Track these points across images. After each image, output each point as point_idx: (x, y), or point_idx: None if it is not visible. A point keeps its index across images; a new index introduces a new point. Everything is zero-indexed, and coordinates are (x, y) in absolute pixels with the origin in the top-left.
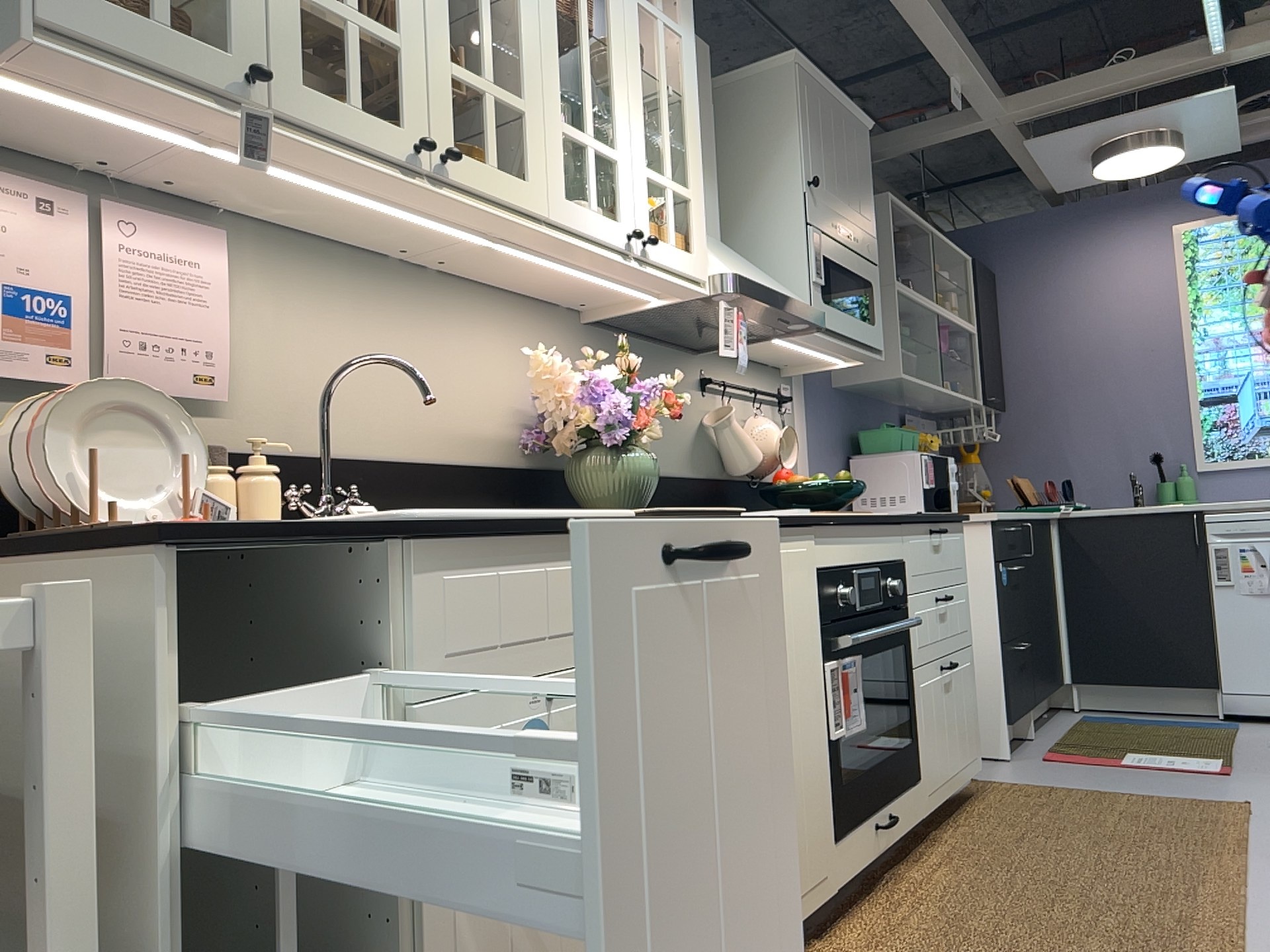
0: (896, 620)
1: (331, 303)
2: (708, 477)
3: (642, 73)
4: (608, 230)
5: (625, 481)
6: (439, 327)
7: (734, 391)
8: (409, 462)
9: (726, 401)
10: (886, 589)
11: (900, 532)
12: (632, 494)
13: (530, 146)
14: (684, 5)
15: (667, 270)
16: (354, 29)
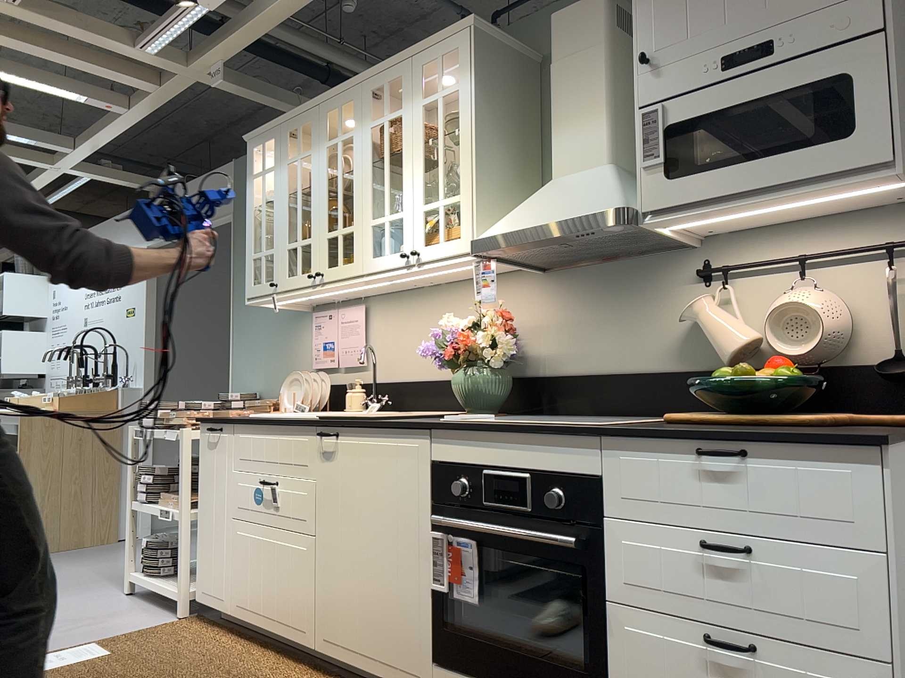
0: (569, 535)
1: (400, 316)
2: (701, 368)
3: (421, 148)
4: (393, 260)
5: (458, 391)
6: (444, 310)
7: (767, 268)
8: (426, 381)
9: (730, 285)
10: (544, 499)
11: (589, 444)
12: (467, 398)
13: (354, 244)
14: (459, 66)
15: (442, 258)
16: (298, 247)
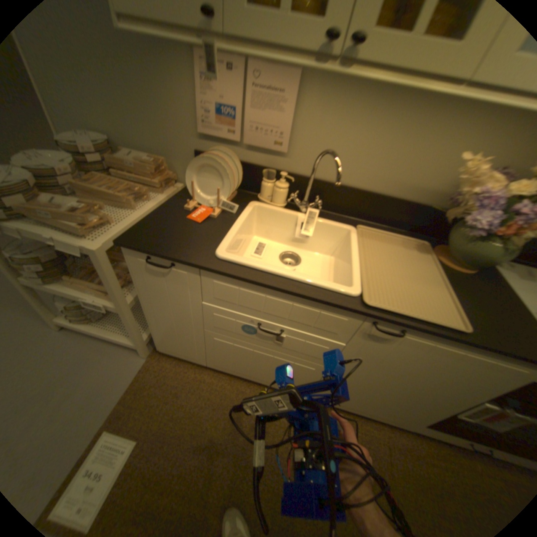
0: None
1: (356, 105)
2: None
3: None
4: None
5: (473, 252)
6: (429, 121)
7: None
8: (367, 190)
9: None
10: None
11: None
12: (477, 258)
13: None
14: None
15: None
16: None
